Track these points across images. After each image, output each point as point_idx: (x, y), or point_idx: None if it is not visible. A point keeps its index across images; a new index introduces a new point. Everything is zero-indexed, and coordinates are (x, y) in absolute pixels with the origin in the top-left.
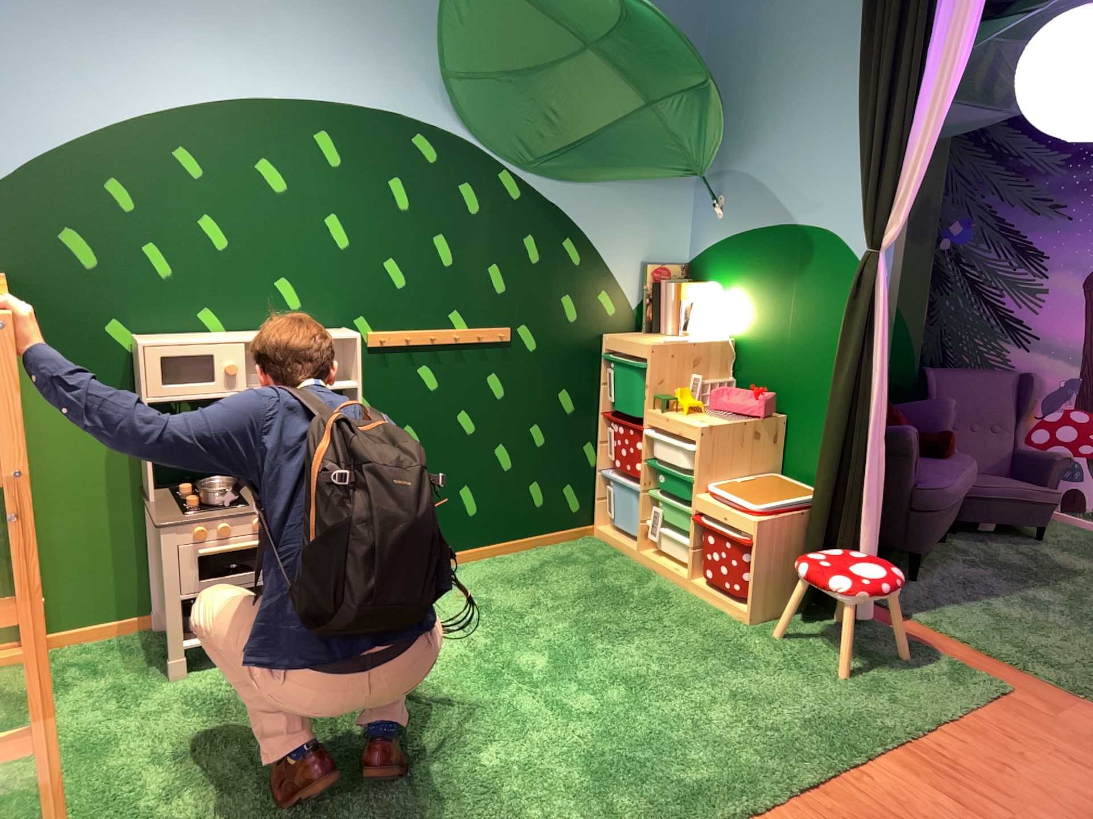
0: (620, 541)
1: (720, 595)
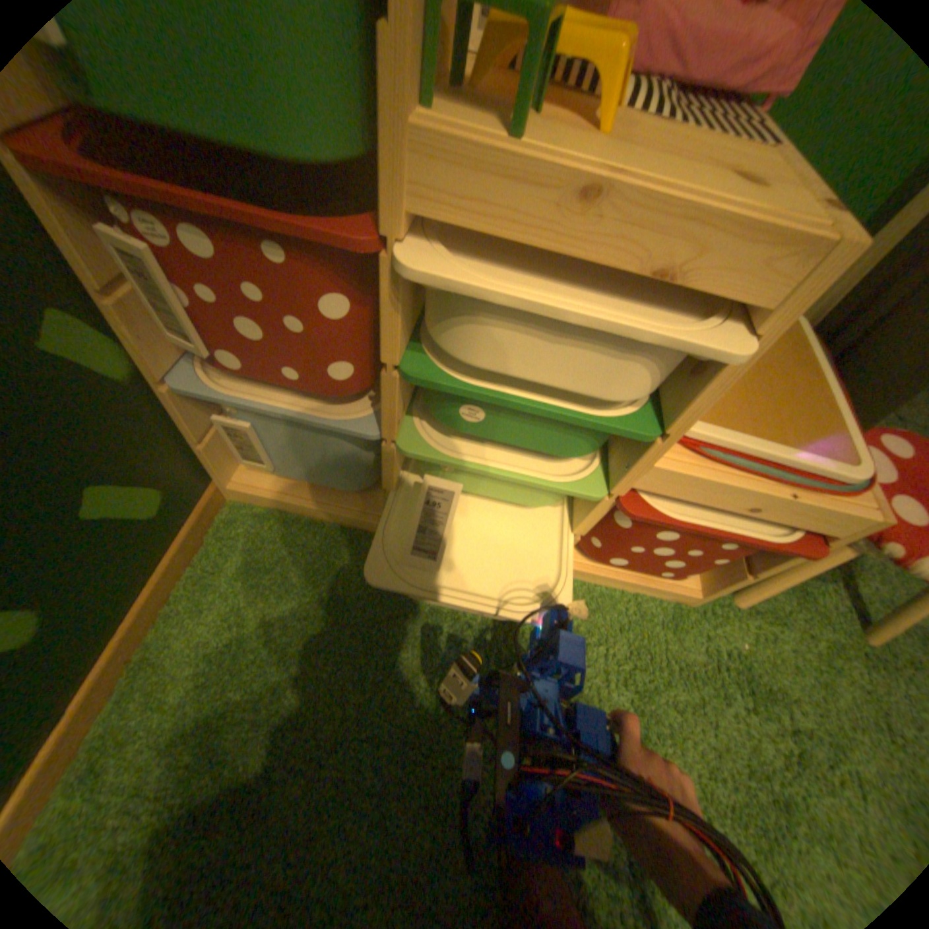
0: (330, 508)
1: (642, 578)
